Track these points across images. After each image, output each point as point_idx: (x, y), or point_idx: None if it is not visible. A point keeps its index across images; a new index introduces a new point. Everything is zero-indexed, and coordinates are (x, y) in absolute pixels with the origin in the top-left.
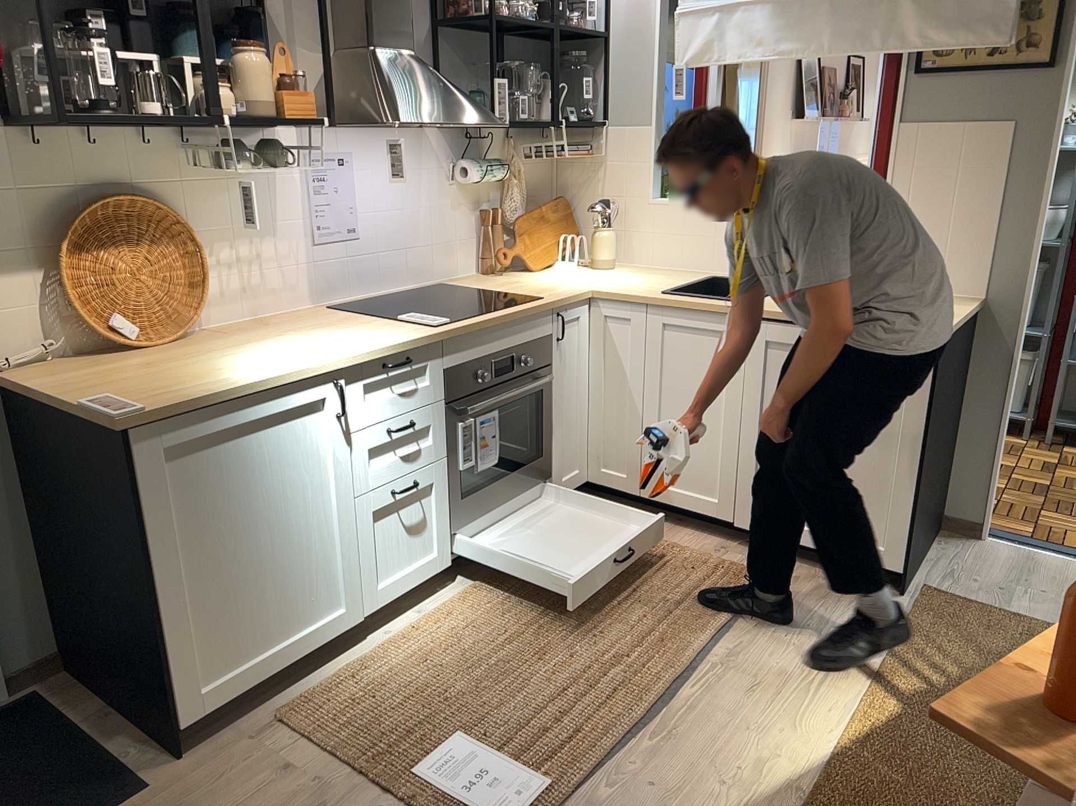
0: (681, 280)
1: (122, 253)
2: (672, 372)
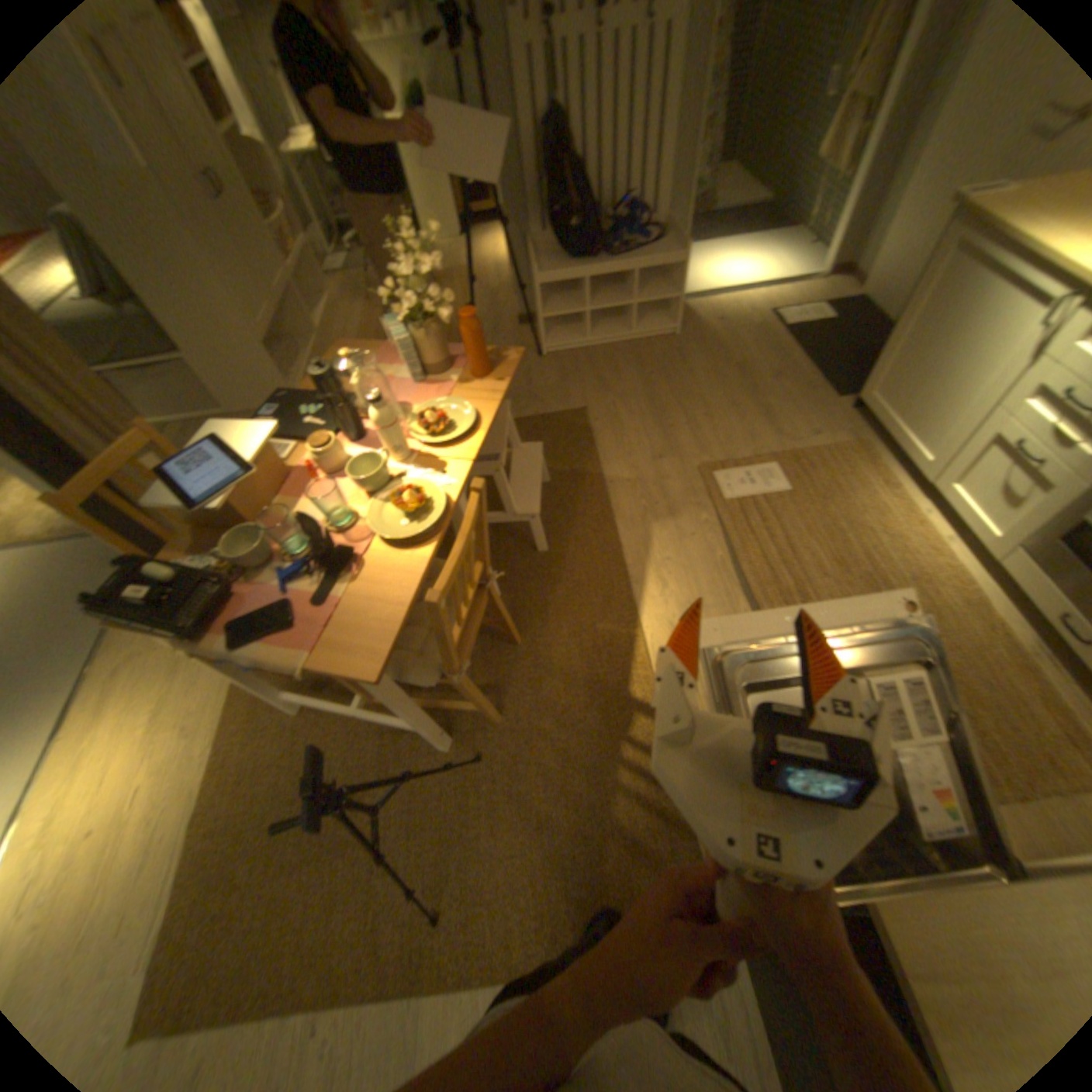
0: None
1: None
2: None
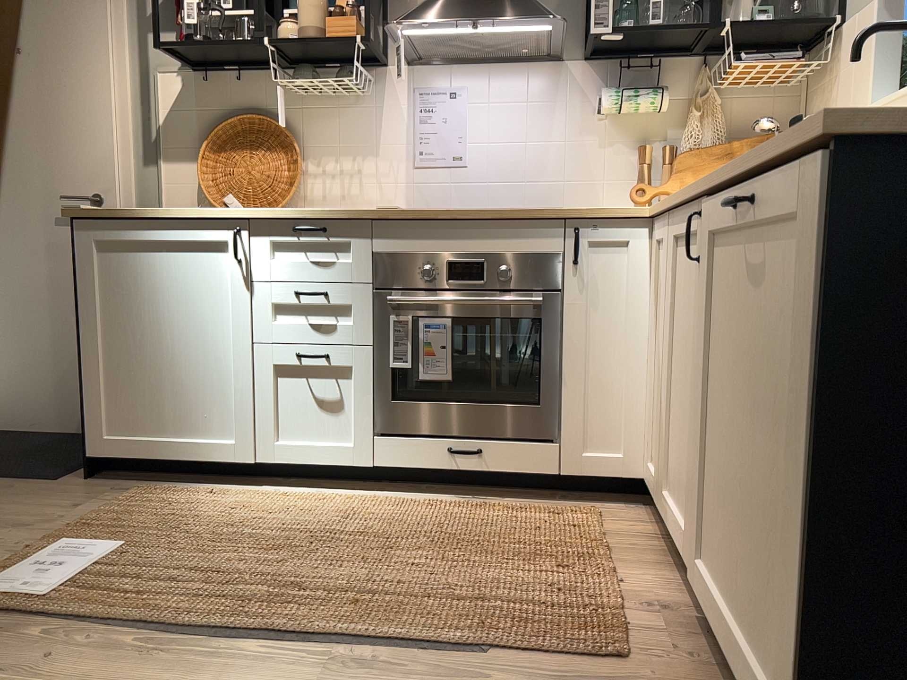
0: None
1: (242, 153)
2: (680, 313)
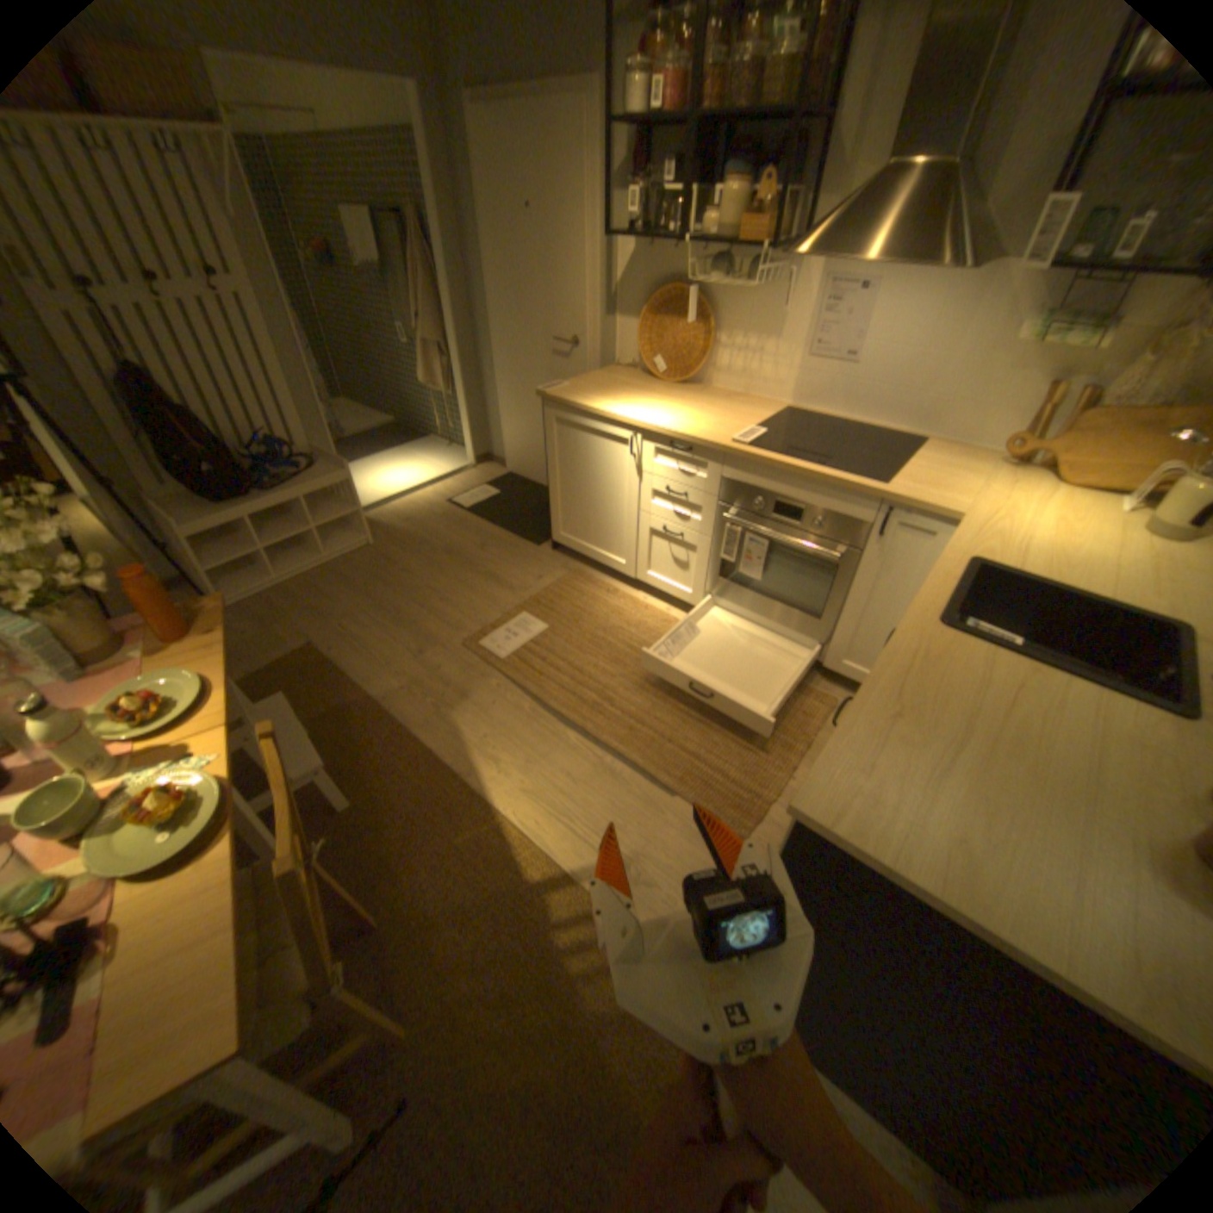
0: (1124, 592)
1: (672, 321)
2: None
